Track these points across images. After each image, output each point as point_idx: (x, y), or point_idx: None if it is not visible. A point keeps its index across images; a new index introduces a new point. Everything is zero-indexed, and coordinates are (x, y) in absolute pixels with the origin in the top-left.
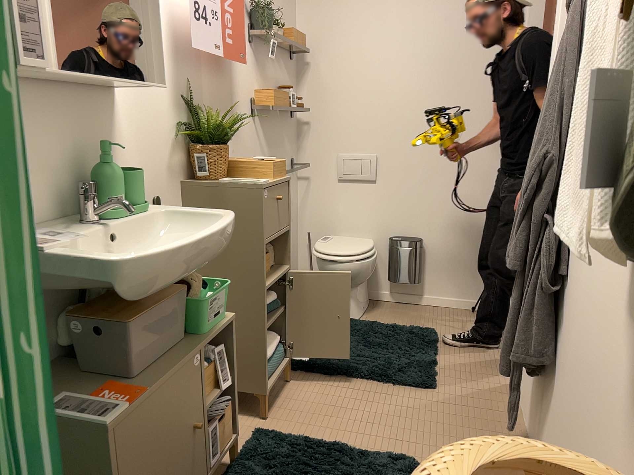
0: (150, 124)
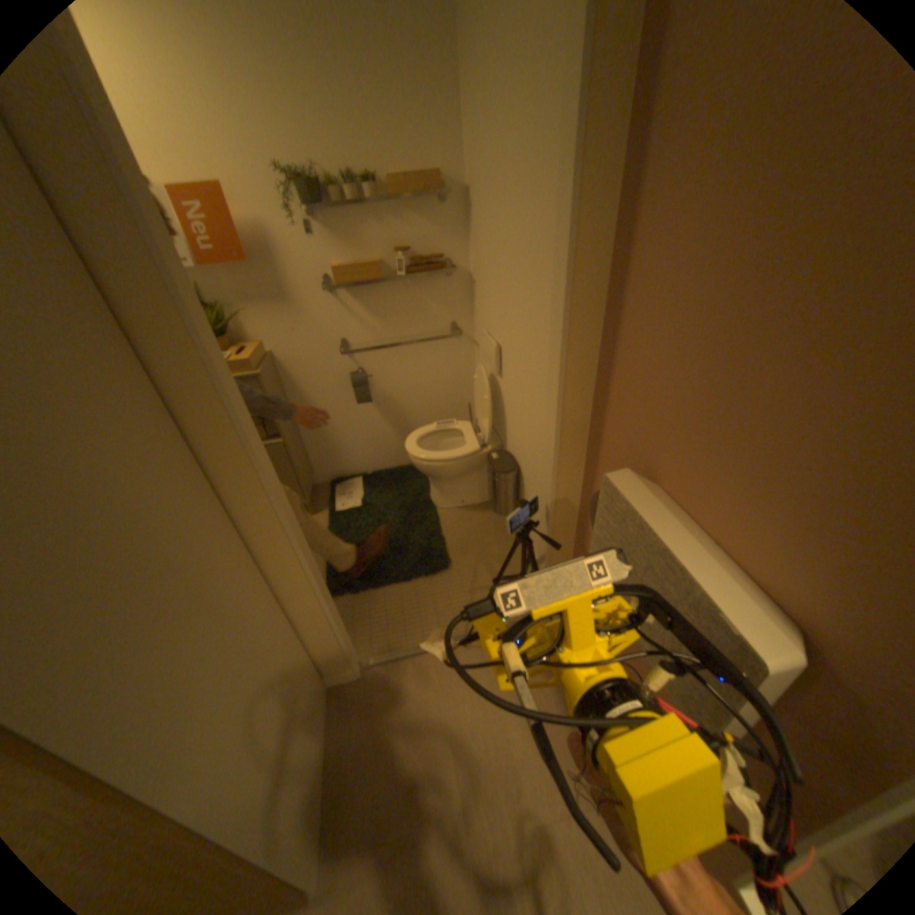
0: None
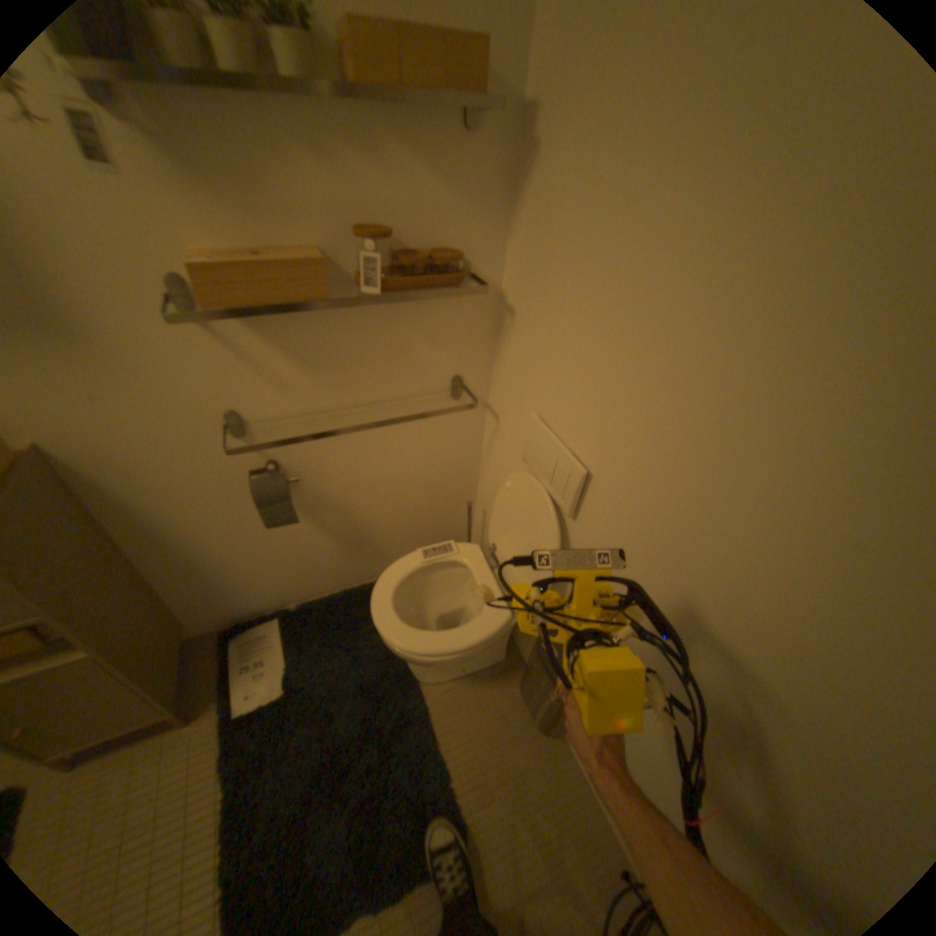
0: None
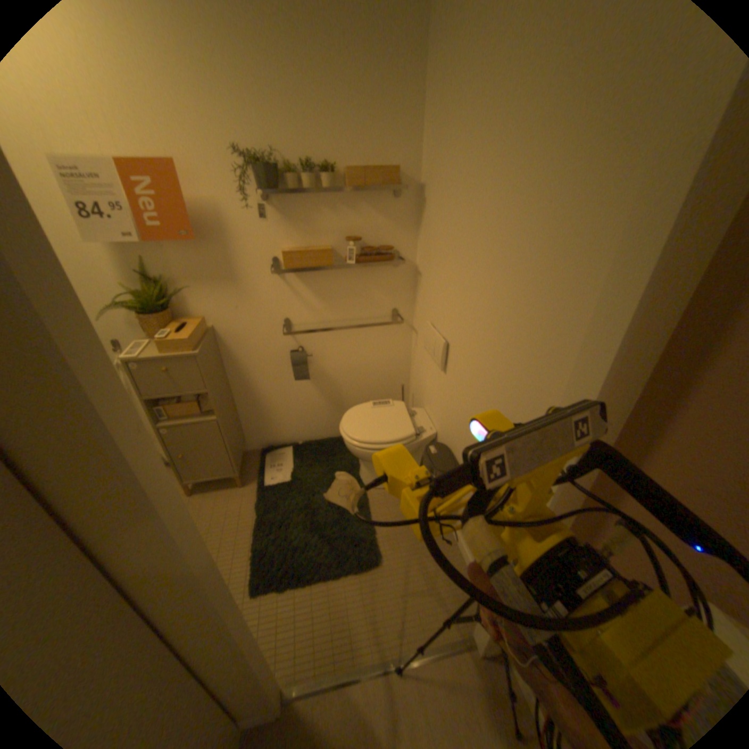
0: (91, 294)
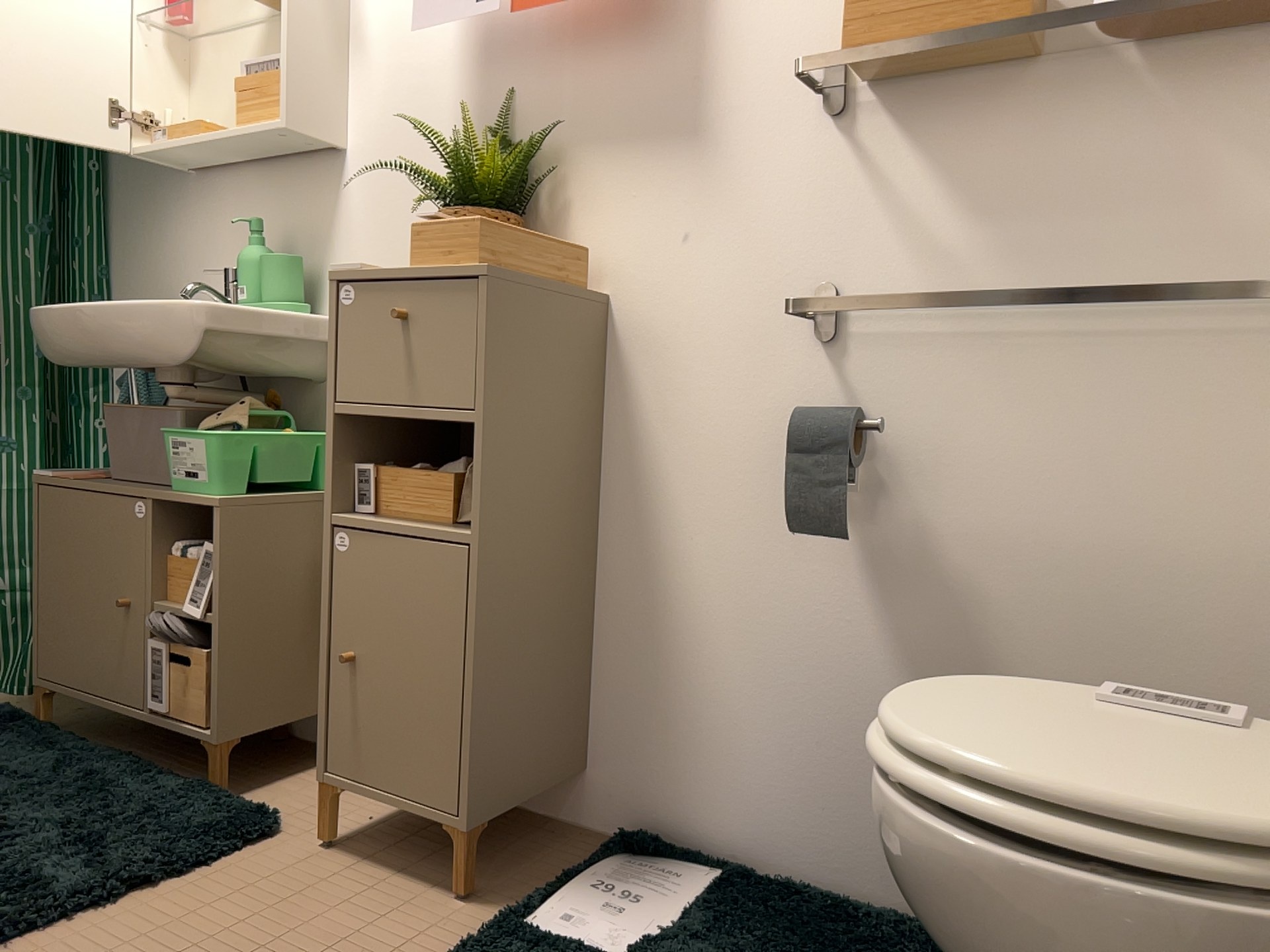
0: (404, 195)
